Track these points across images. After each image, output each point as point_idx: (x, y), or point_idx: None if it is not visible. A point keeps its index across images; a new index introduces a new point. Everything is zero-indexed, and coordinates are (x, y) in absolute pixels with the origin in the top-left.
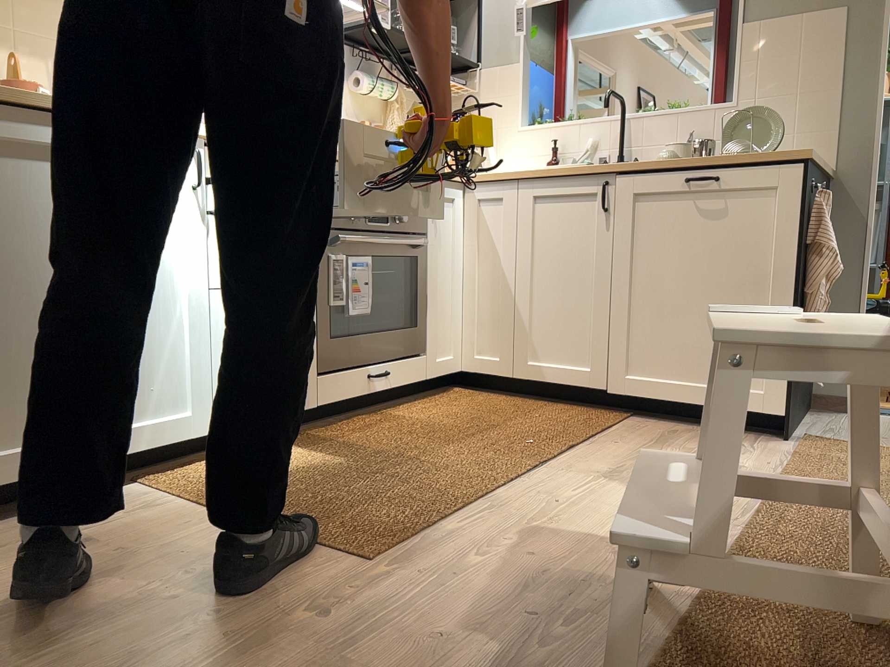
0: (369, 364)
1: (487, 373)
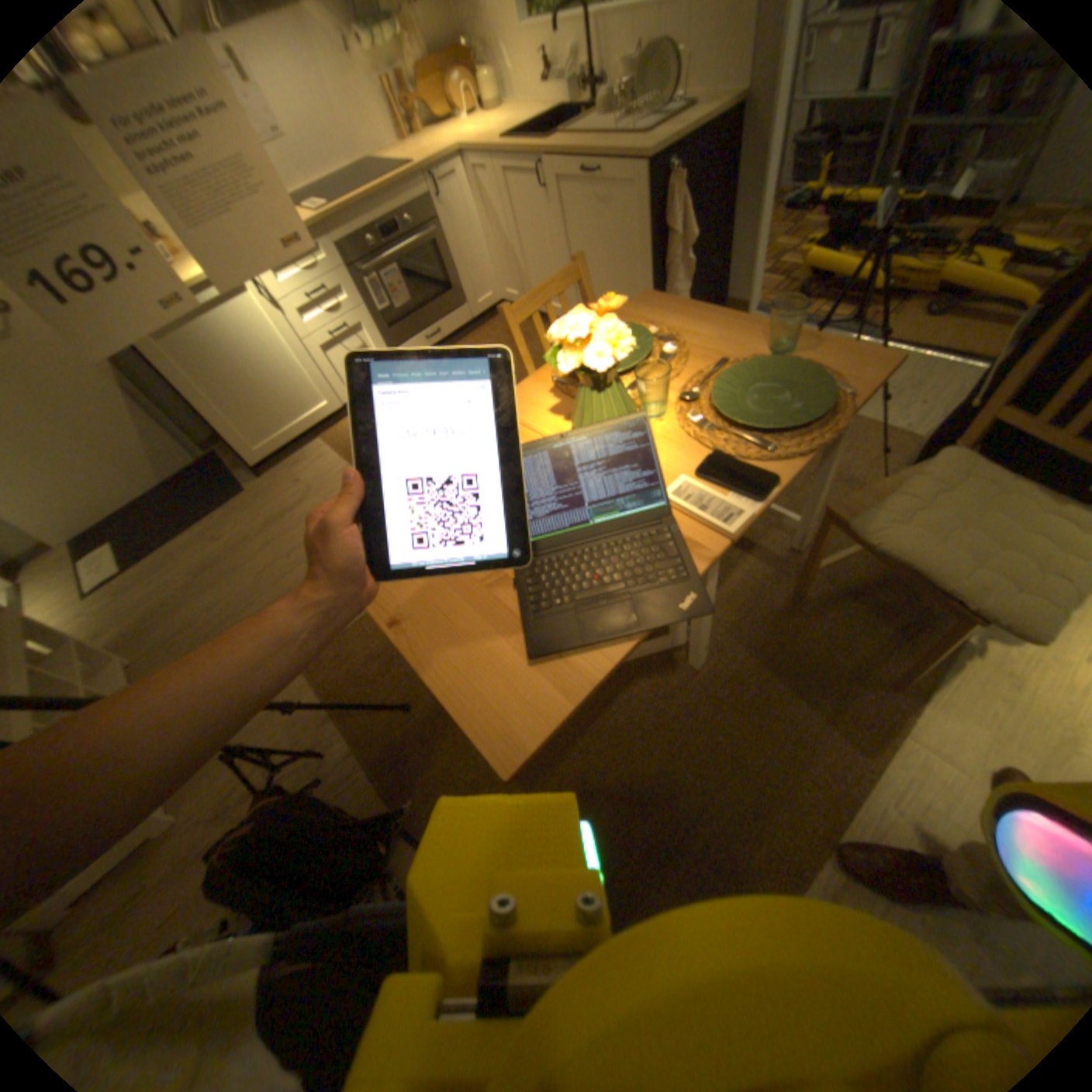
0: (428, 322)
1: None
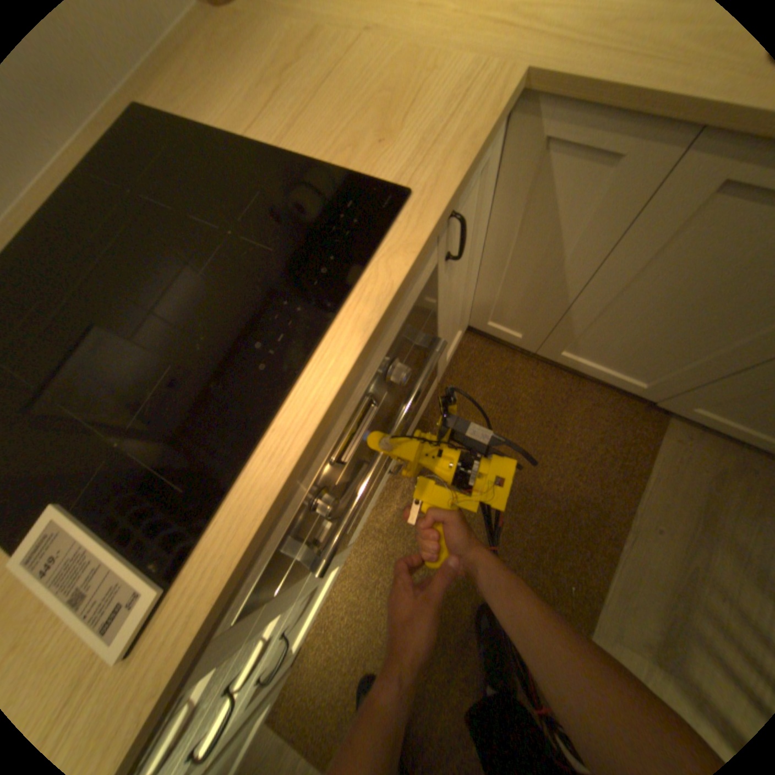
0: None
1: (500, 337)
